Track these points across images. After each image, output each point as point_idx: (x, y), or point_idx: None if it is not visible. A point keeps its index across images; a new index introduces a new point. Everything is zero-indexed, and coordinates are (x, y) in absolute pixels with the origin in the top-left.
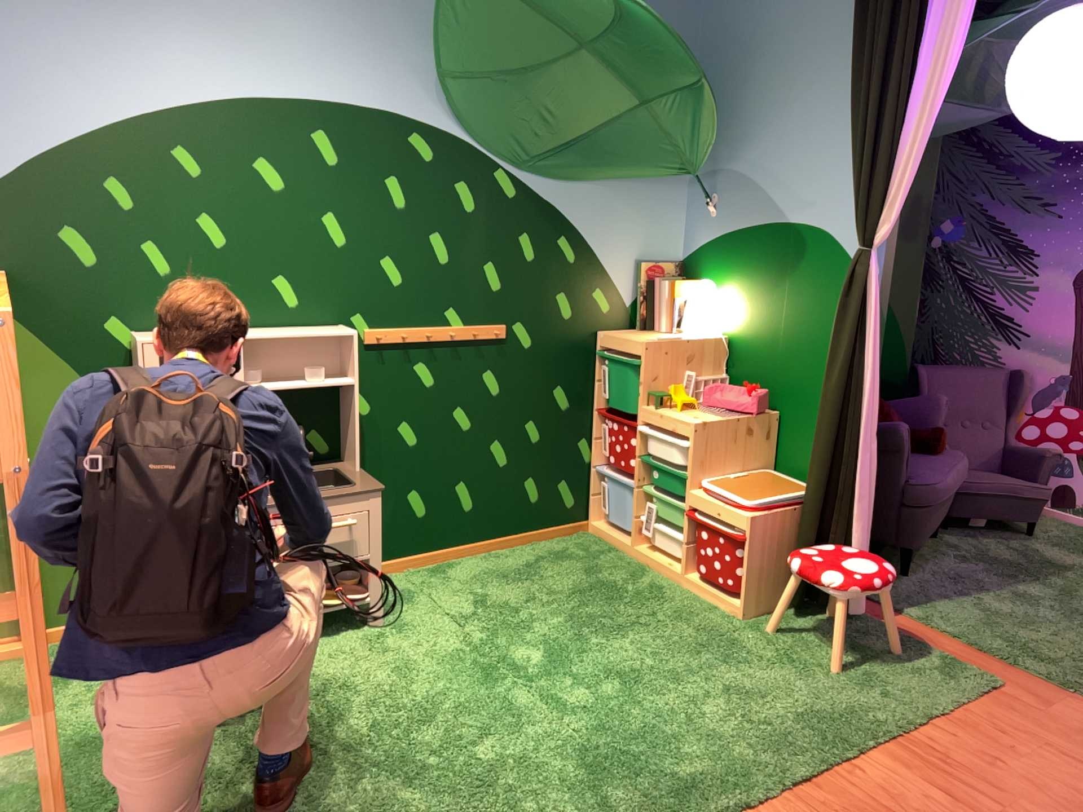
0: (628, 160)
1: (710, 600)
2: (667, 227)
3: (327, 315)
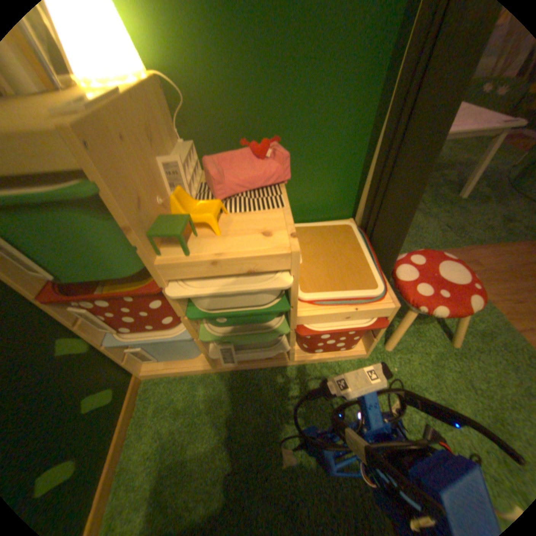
0: None
1: (335, 359)
2: None
3: None
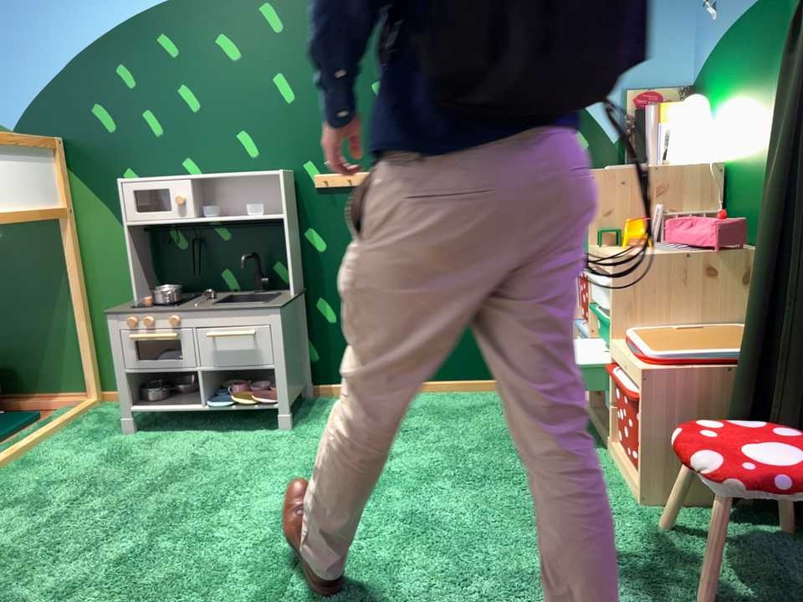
0: None
1: (627, 481)
2: (670, 42)
3: (279, 161)
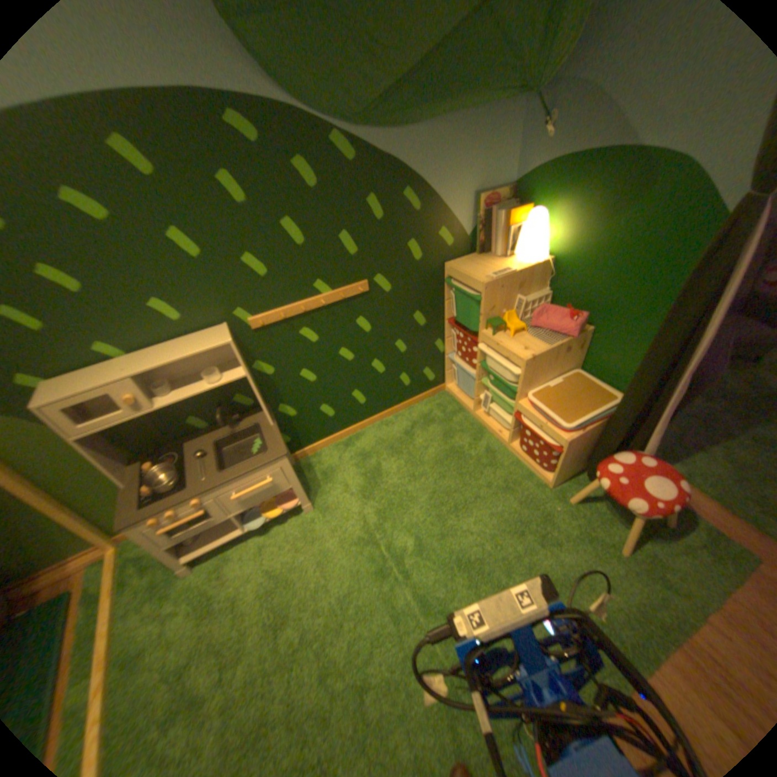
0: (469, 82)
1: (531, 471)
2: (507, 148)
3: (208, 316)
